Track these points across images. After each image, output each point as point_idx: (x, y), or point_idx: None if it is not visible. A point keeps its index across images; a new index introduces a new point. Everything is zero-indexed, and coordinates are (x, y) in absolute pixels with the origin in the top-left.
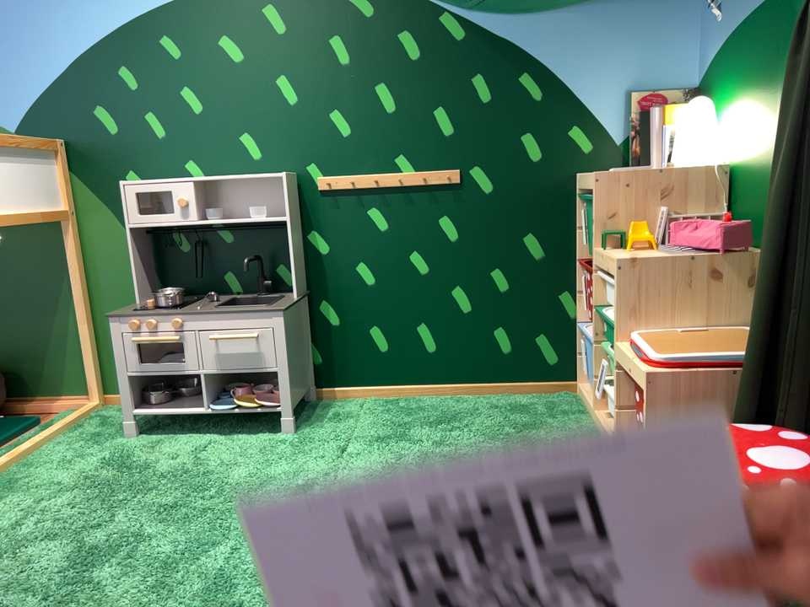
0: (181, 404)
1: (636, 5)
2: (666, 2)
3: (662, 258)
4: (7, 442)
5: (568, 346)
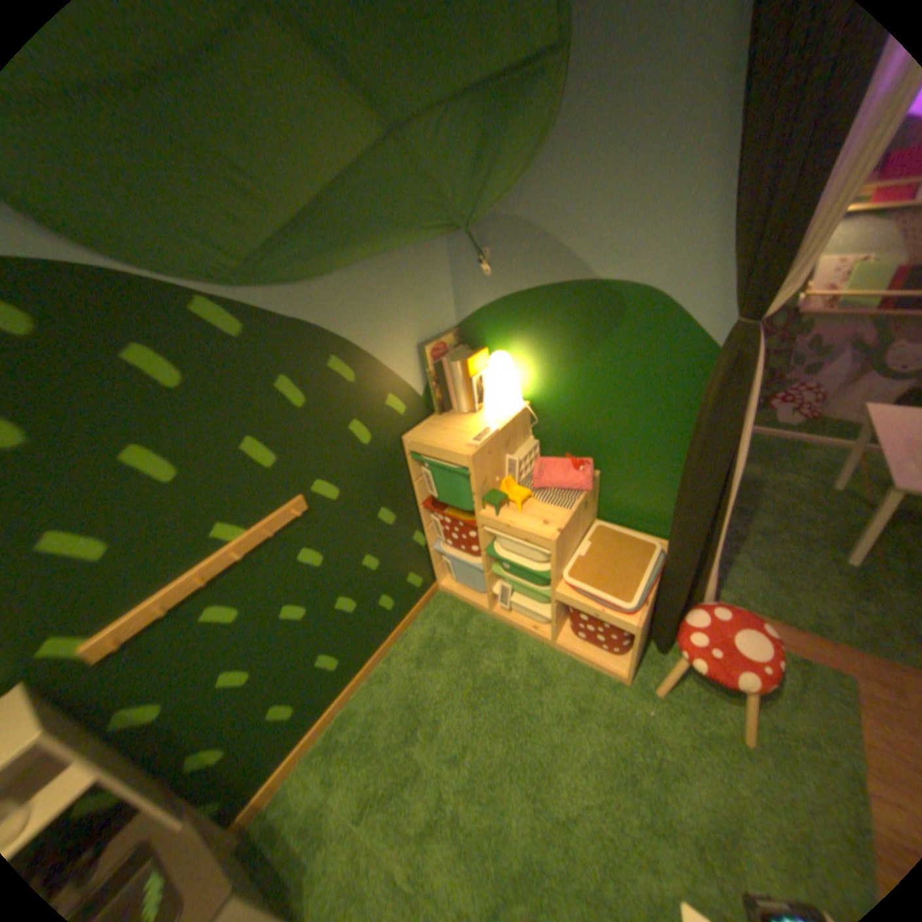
0: None
1: (409, 254)
2: (428, 248)
3: (570, 518)
4: None
5: (427, 566)
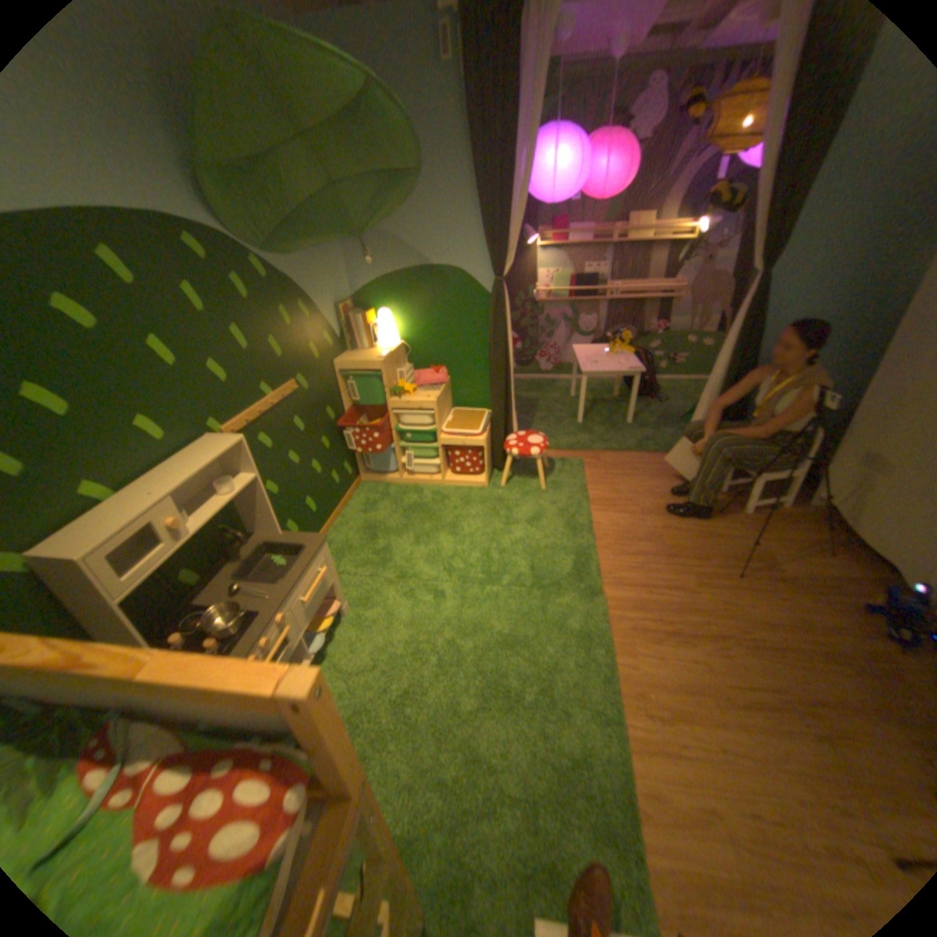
0: None
1: (324, 249)
2: (332, 247)
3: (439, 394)
4: None
5: (352, 461)
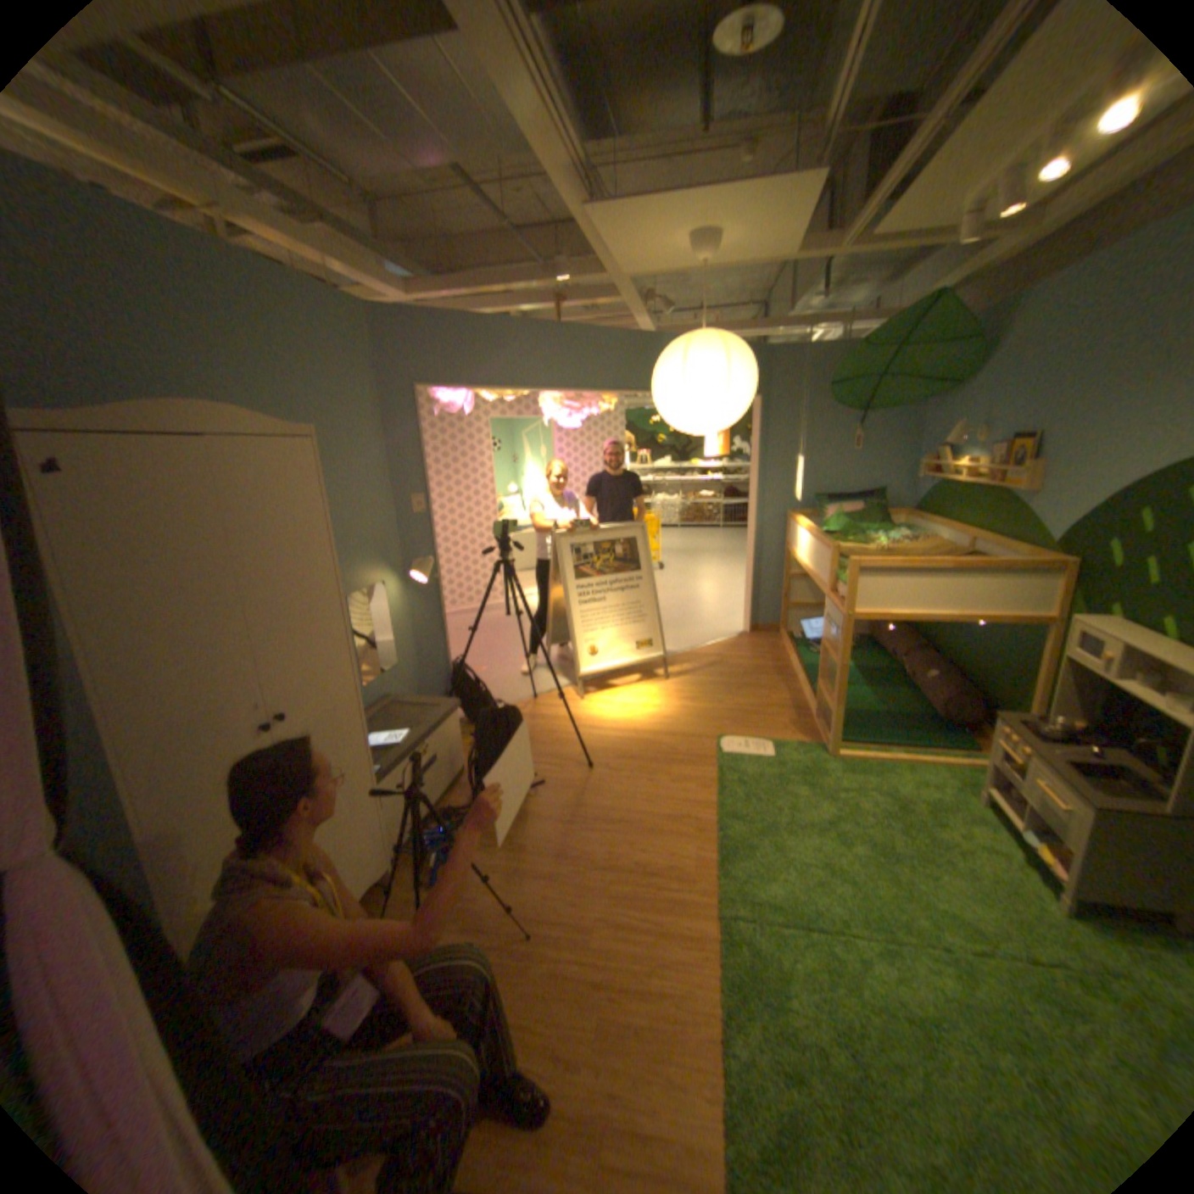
0: (1026, 816)
1: None
2: None
3: None
4: (938, 751)
5: None
